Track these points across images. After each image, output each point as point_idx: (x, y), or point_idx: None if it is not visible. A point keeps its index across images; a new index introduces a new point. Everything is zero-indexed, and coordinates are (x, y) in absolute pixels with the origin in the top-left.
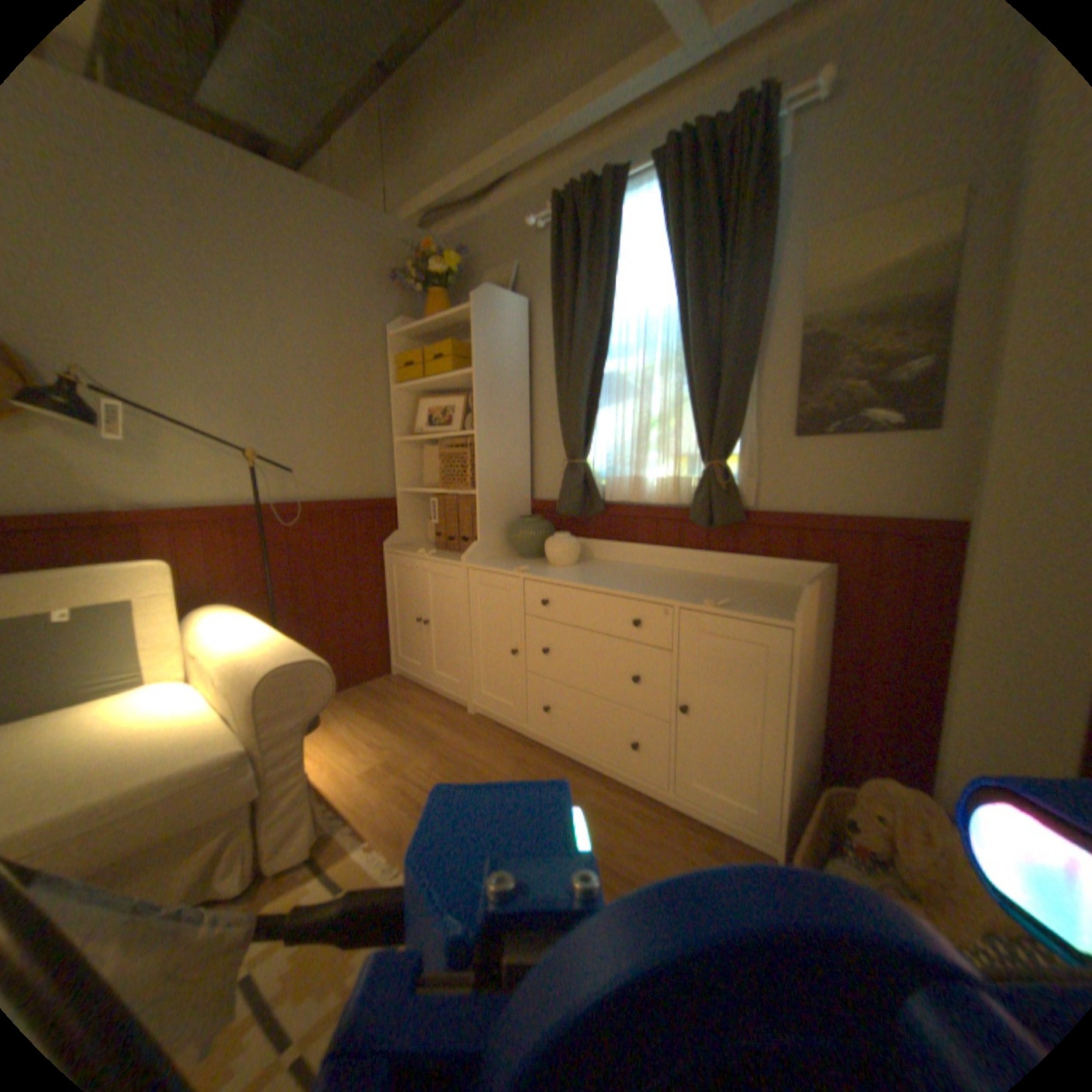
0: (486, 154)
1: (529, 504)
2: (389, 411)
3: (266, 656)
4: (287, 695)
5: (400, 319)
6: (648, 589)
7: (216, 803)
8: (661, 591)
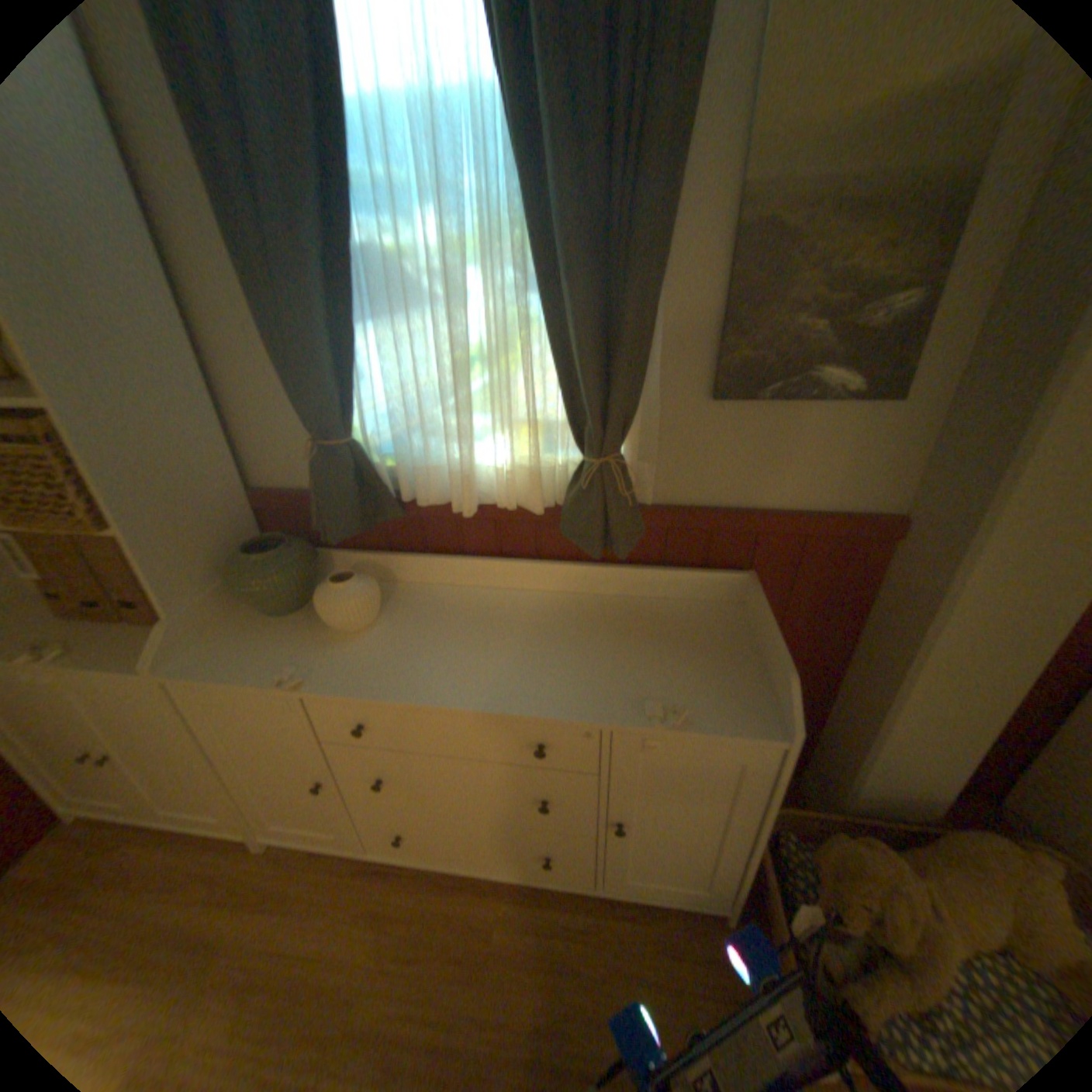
0: None
1: (246, 501)
2: None
3: None
4: None
5: None
6: (542, 686)
7: None
8: (565, 688)
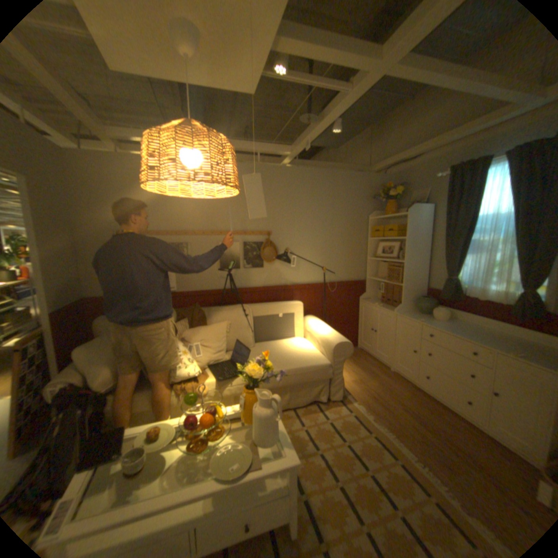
0: (420, 146)
1: (426, 290)
2: (366, 247)
3: (335, 338)
4: (341, 351)
5: (374, 212)
6: (483, 341)
7: (324, 376)
8: (490, 343)
